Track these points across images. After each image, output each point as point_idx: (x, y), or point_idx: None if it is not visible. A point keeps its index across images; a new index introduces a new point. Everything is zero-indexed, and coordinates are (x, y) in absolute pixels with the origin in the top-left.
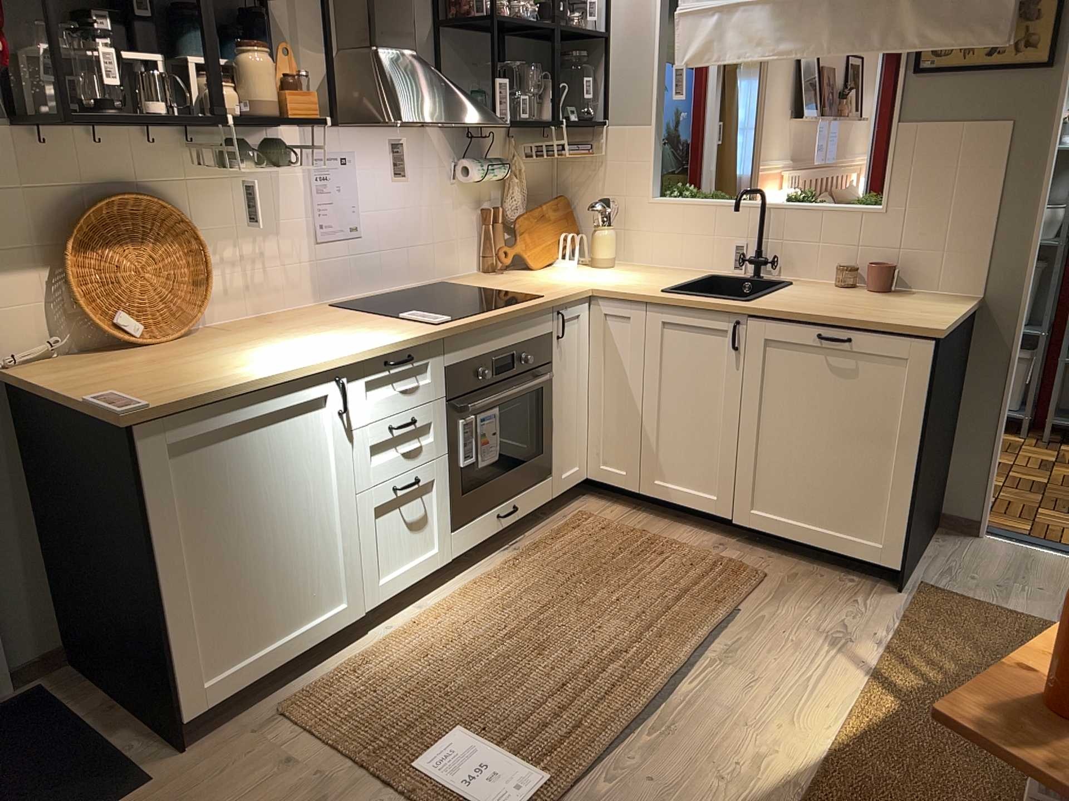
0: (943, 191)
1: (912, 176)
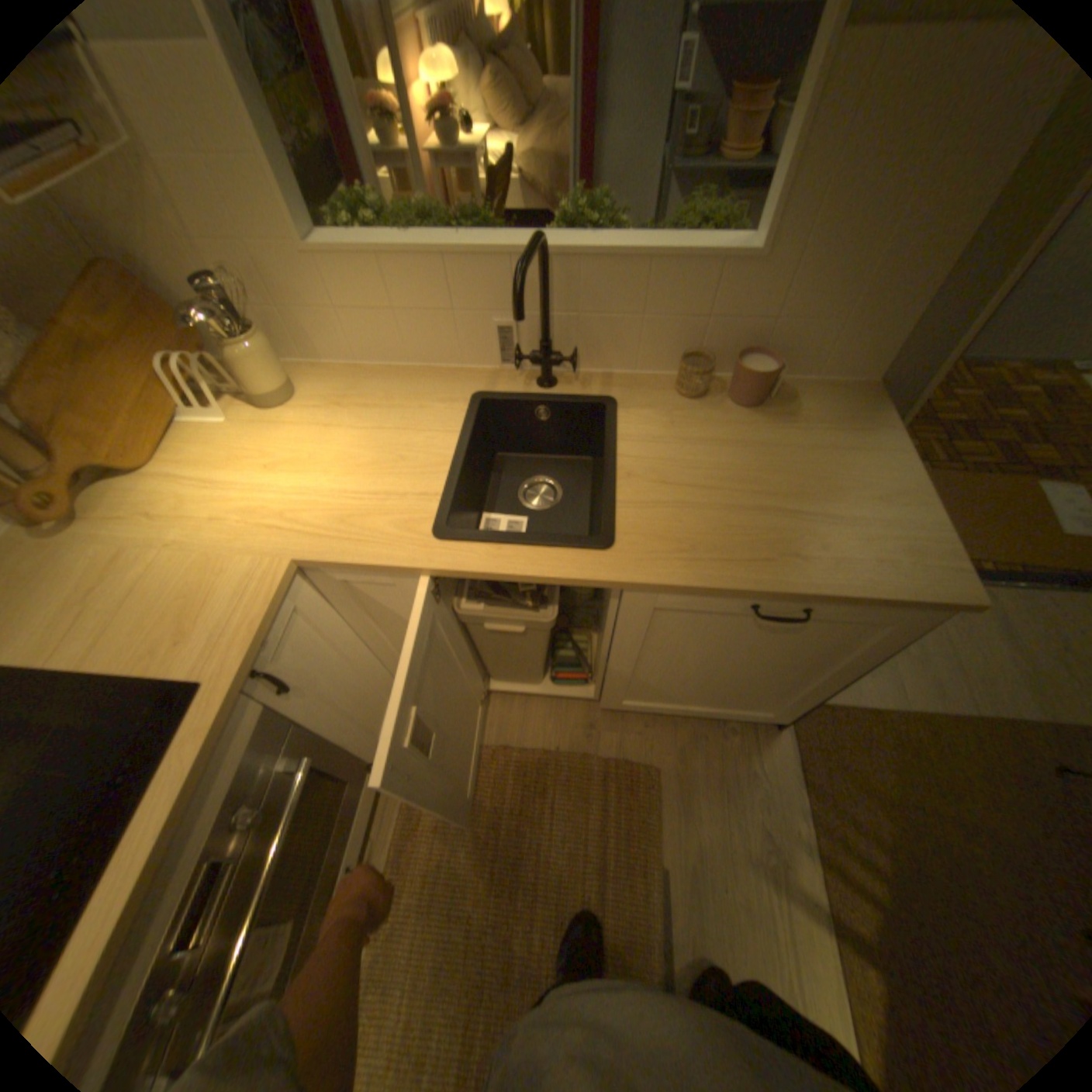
0: (877, 214)
1: (830, 181)
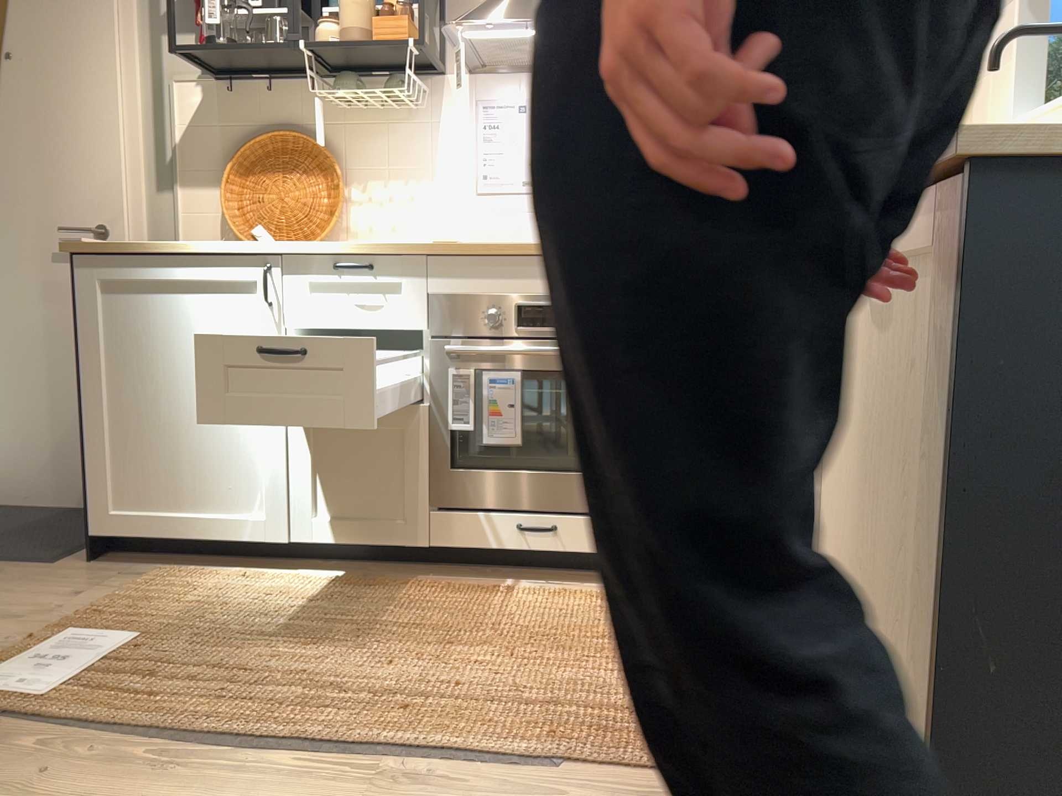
0: None
1: None
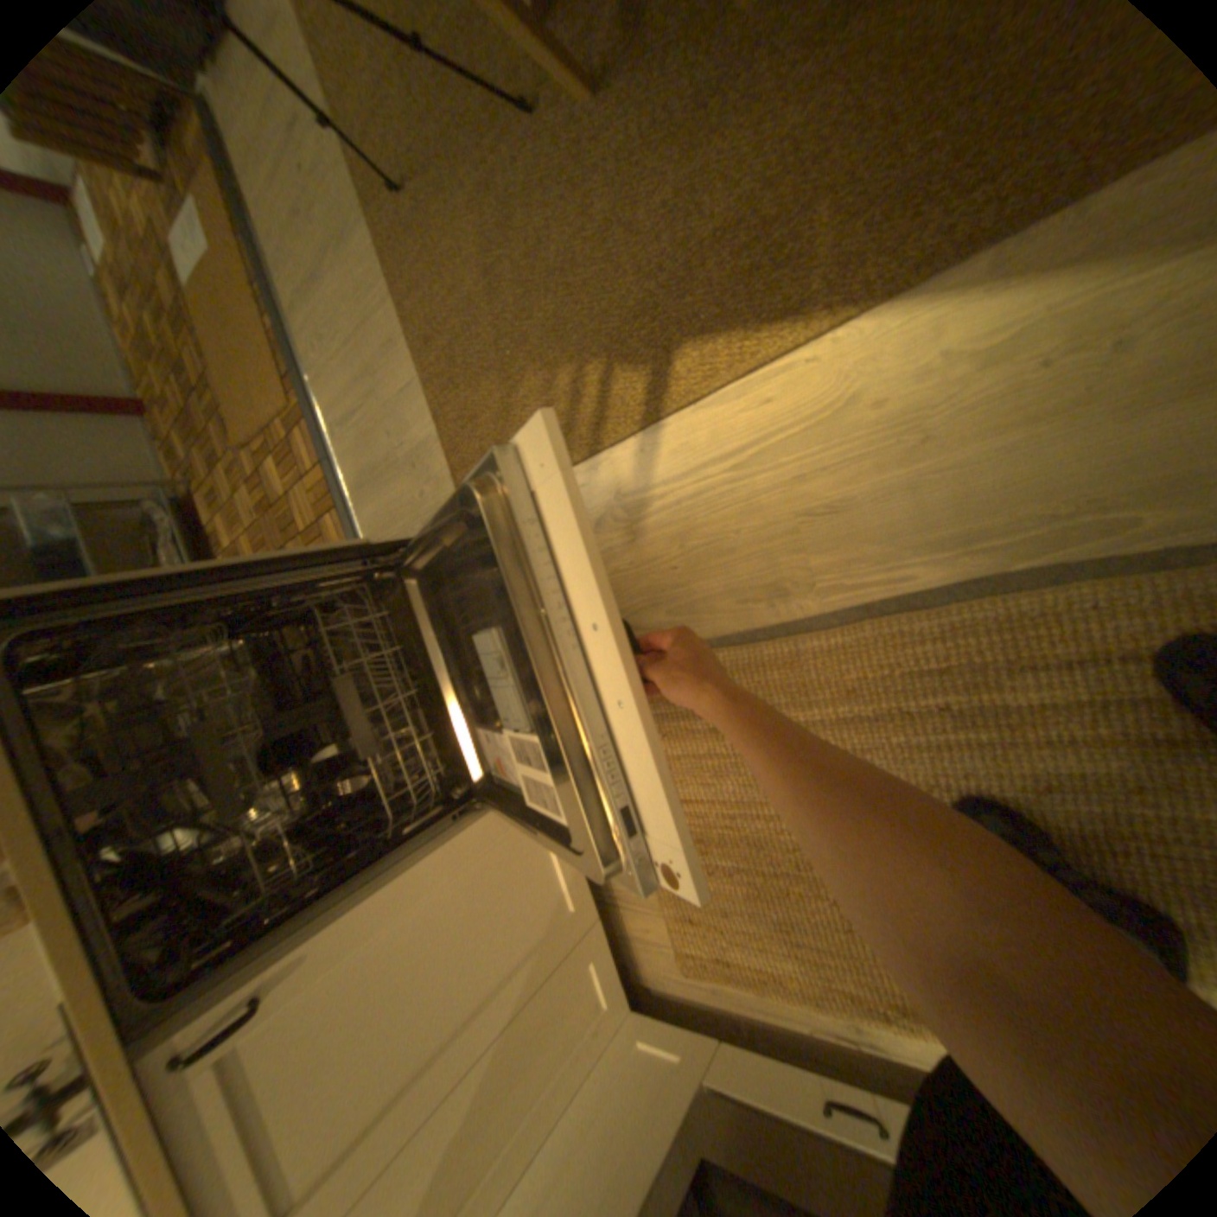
0: None
1: None
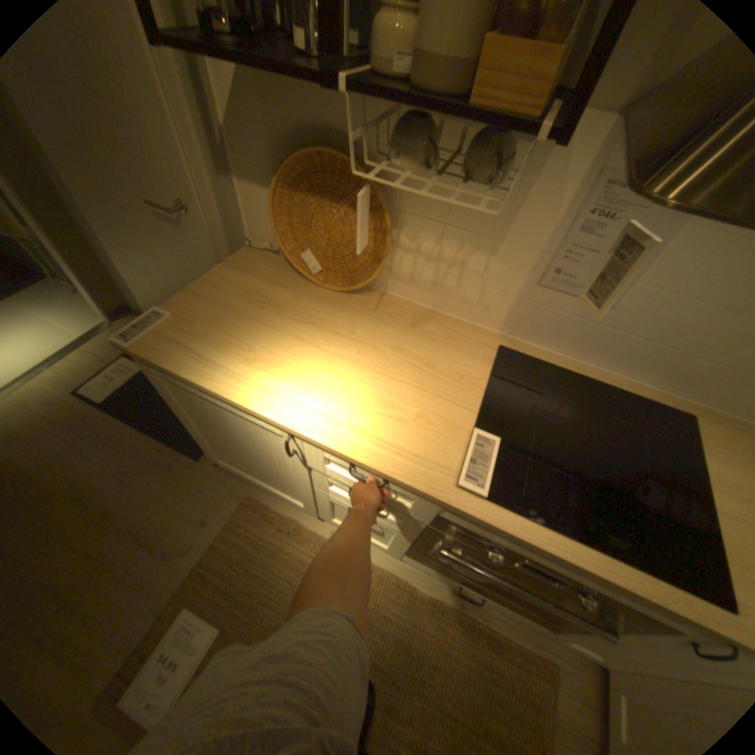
0: None
1: None
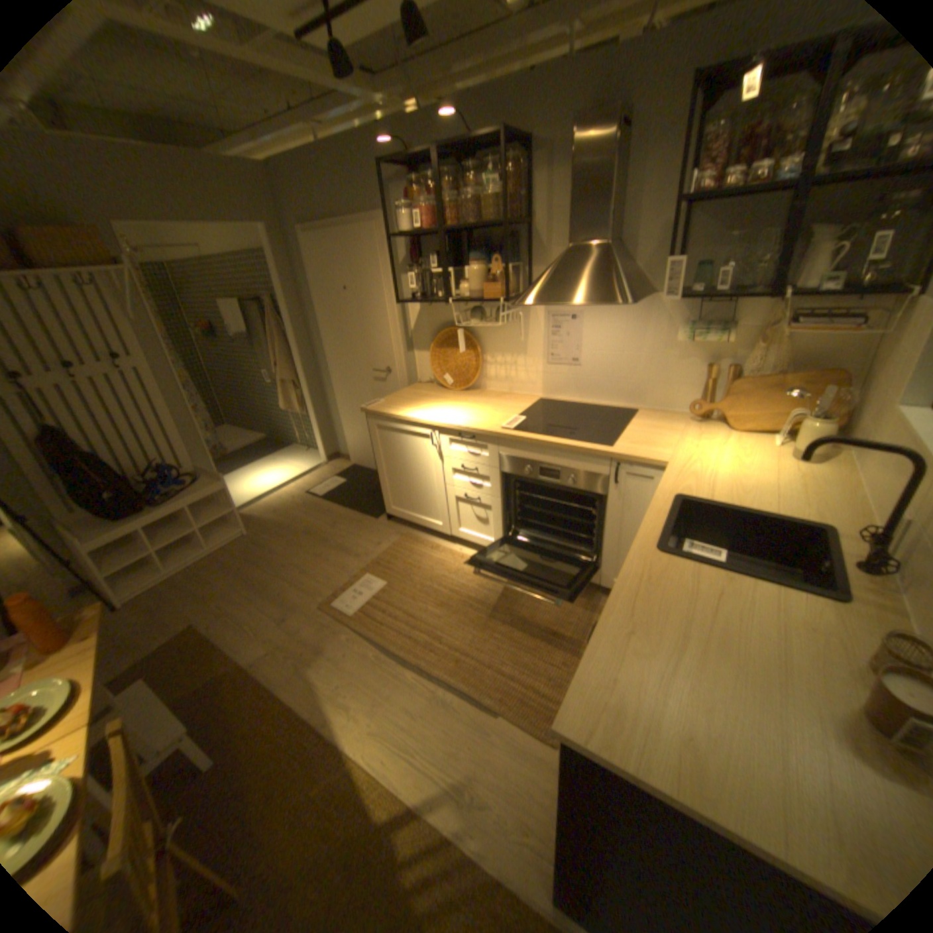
0: None
1: None
